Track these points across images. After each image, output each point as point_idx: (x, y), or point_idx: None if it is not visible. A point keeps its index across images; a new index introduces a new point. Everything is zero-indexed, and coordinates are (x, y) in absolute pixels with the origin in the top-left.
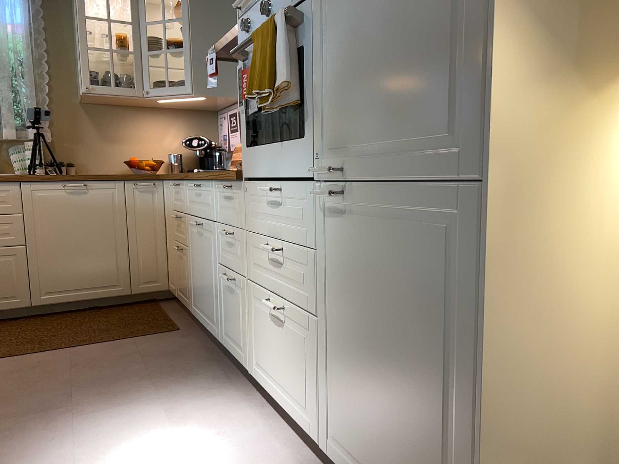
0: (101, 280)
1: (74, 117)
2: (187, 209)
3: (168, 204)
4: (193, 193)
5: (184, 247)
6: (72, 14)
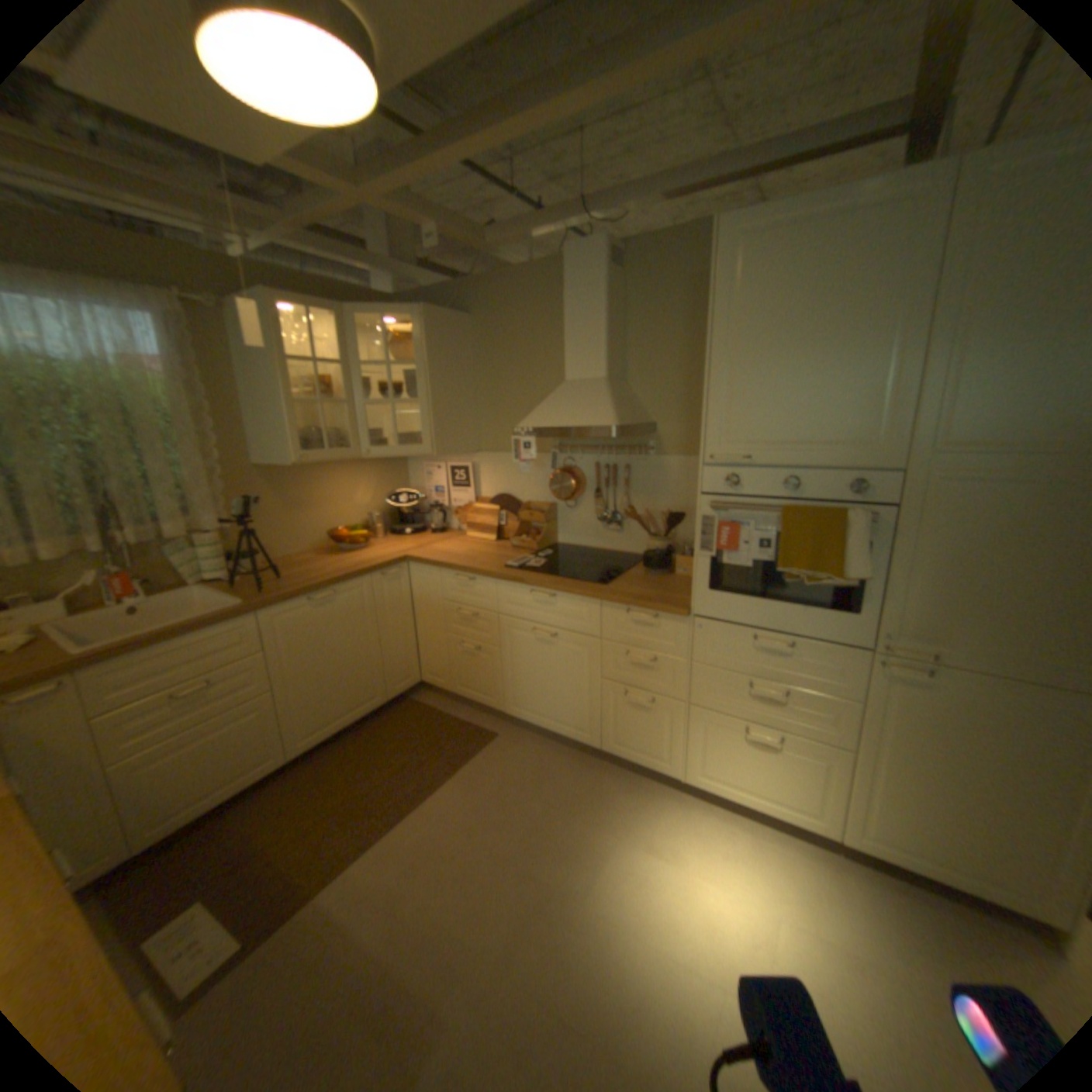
0: (357, 698)
1: (244, 485)
2: (501, 610)
3: (426, 592)
4: (524, 597)
5: (486, 646)
6: (222, 337)
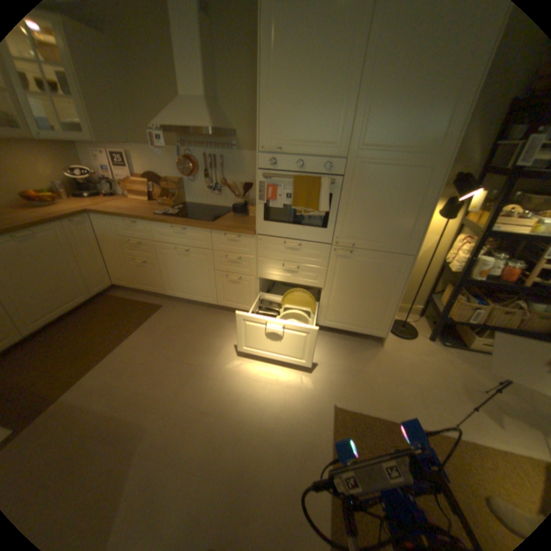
0: (69, 297)
1: None
2: (155, 239)
3: (106, 232)
4: (168, 231)
5: (150, 261)
6: None
